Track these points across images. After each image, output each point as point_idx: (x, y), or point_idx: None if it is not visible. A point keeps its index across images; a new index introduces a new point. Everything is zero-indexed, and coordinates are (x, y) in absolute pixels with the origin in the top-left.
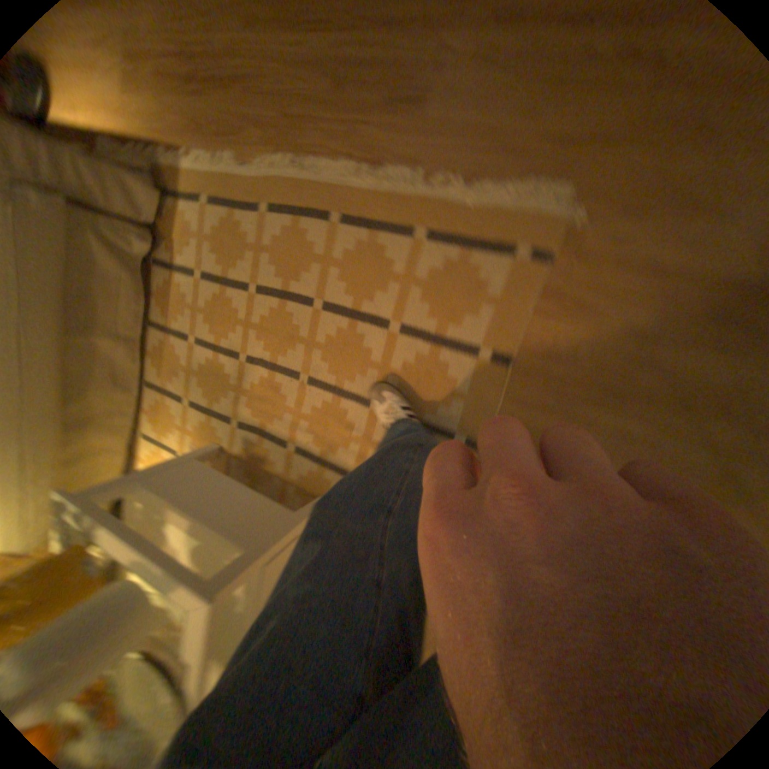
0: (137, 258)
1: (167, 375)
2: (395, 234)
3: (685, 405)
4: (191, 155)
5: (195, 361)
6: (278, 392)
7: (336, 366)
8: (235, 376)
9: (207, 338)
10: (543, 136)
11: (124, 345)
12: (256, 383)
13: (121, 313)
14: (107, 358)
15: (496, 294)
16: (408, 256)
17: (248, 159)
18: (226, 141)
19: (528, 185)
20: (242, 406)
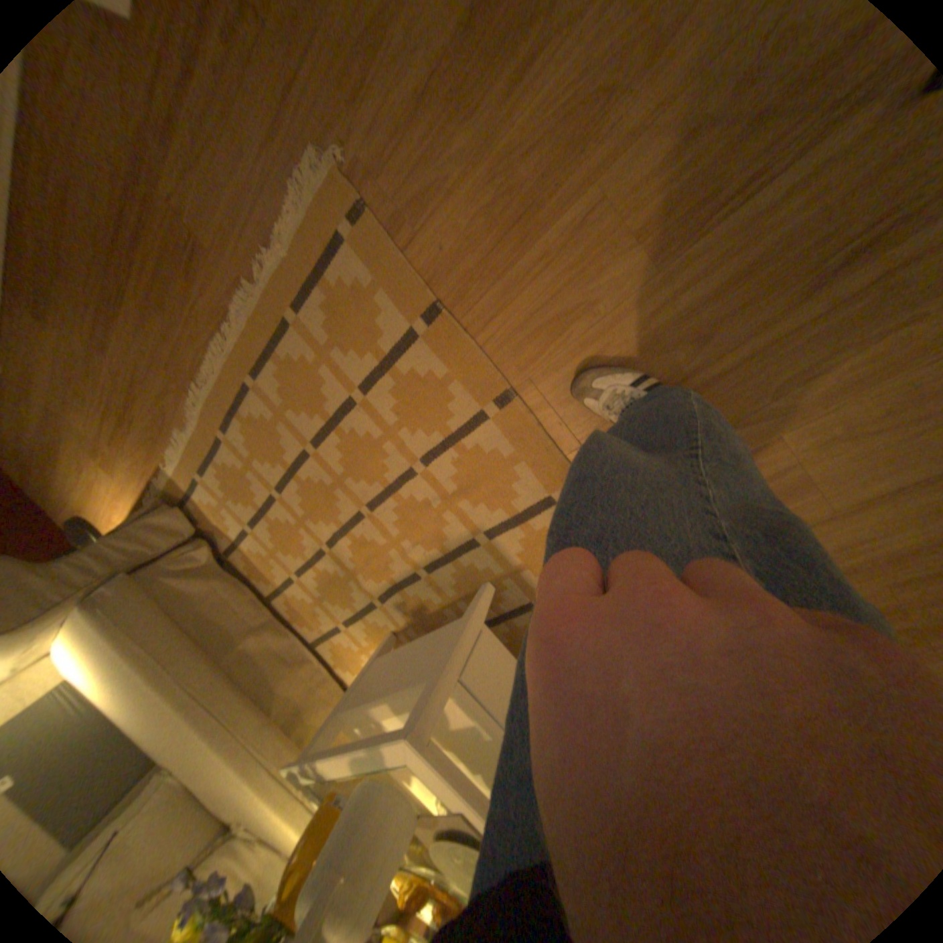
0: (208, 561)
1: (310, 620)
2: (280, 337)
3: (574, 138)
4: (163, 459)
5: (309, 588)
6: (365, 542)
7: (366, 473)
8: (335, 566)
9: (296, 562)
10: (258, 148)
11: (262, 629)
12: (350, 554)
13: (237, 609)
14: (259, 650)
15: (368, 277)
16: (302, 338)
17: (181, 417)
18: (164, 423)
19: (290, 186)
20: (363, 583)
